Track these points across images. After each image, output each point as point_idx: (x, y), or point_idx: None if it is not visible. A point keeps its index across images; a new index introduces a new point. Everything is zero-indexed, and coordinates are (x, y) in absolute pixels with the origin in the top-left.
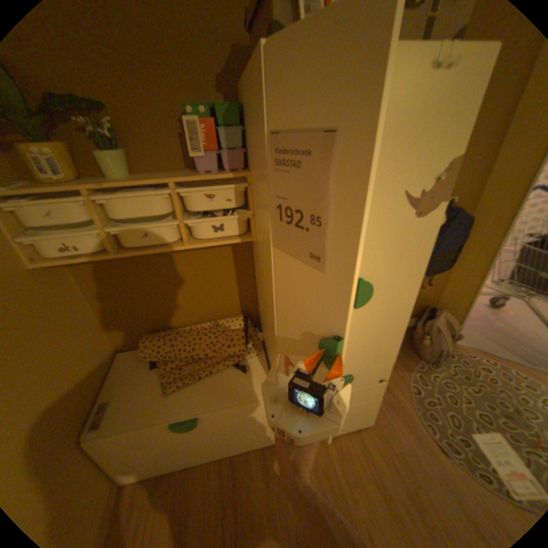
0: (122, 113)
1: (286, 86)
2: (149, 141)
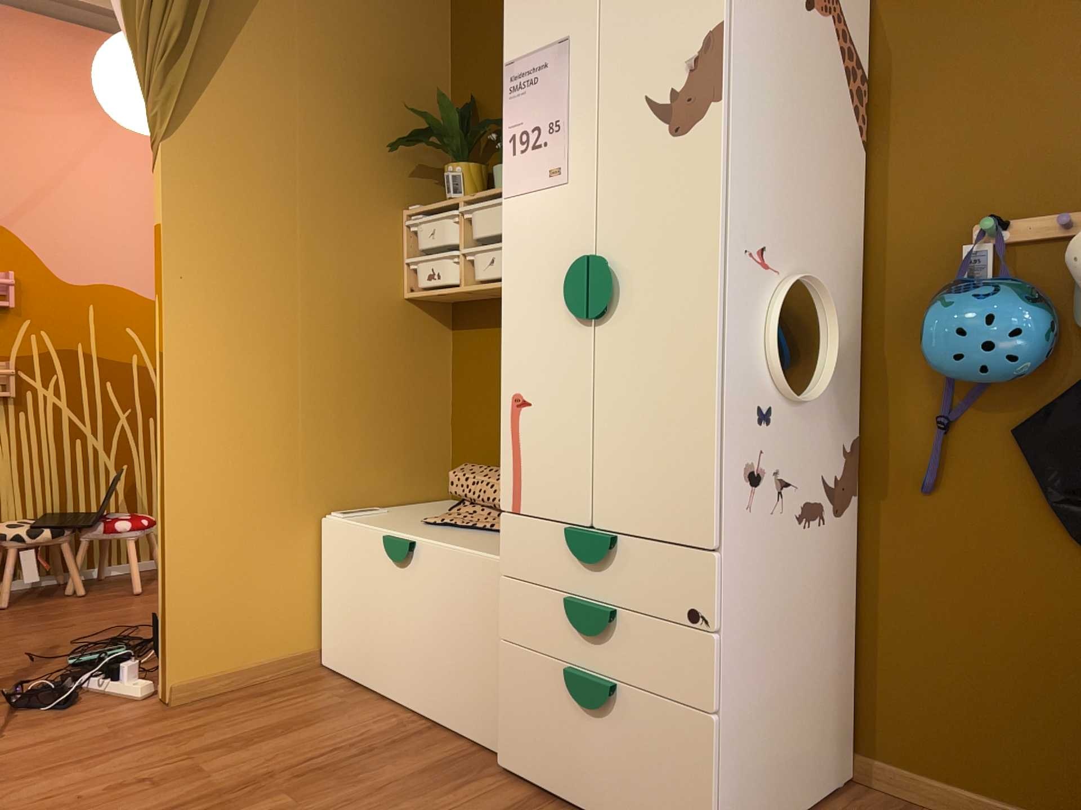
0: None
1: (517, 23)
2: None
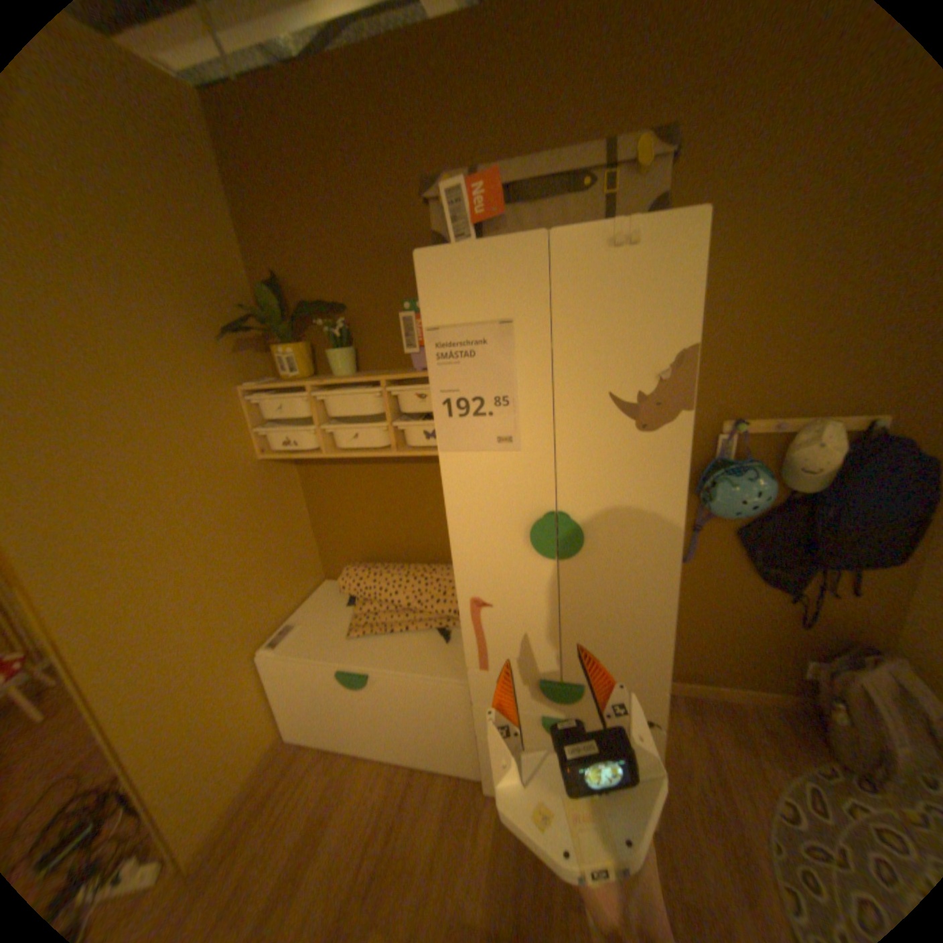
0: (359, 312)
1: (436, 288)
2: (380, 338)
